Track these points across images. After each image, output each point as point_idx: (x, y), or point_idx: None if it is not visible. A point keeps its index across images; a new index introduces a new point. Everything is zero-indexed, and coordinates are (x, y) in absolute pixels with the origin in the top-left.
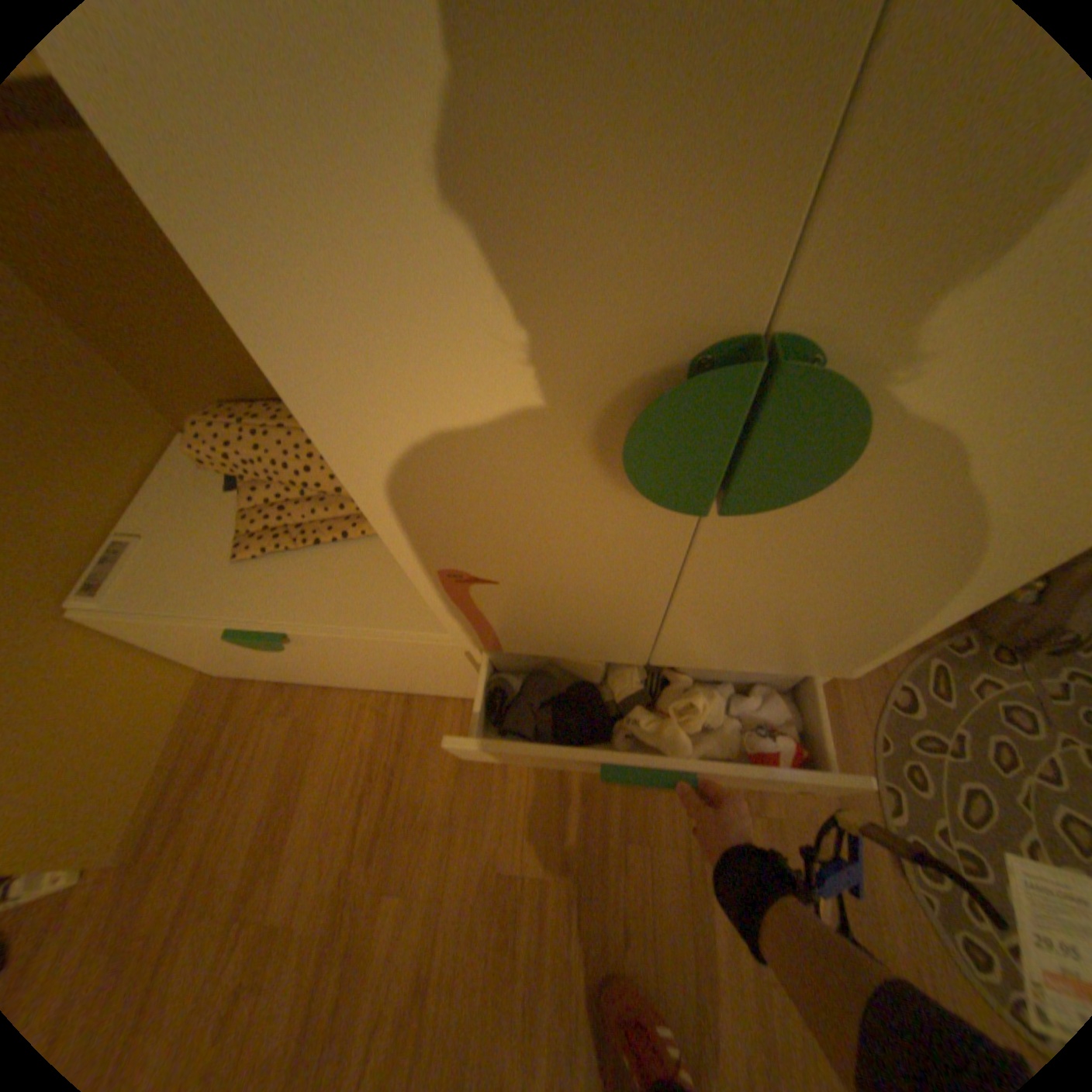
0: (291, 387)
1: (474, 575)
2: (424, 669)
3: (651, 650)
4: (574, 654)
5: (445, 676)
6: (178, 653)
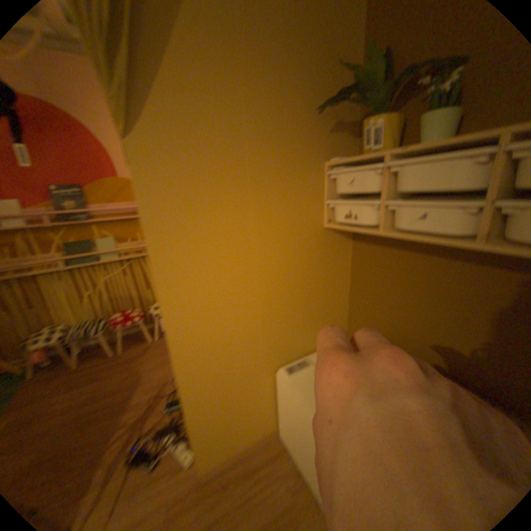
0: None
1: None
2: None
3: None
4: None
5: None
6: (284, 415)
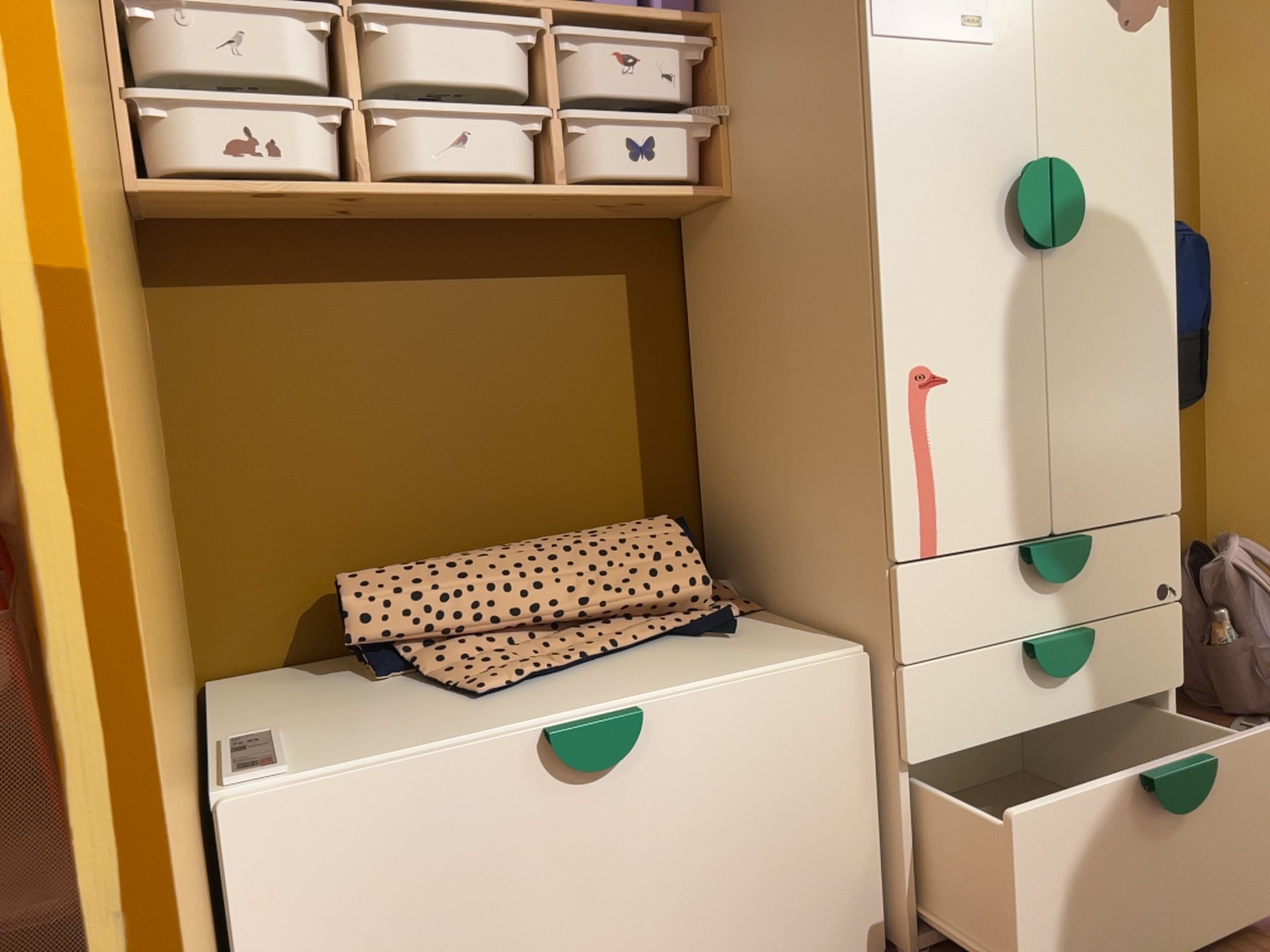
0: (878, 197)
1: (934, 375)
2: (793, 808)
3: (1052, 493)
4: (998, 536)
5: (818, 834)
6: None
